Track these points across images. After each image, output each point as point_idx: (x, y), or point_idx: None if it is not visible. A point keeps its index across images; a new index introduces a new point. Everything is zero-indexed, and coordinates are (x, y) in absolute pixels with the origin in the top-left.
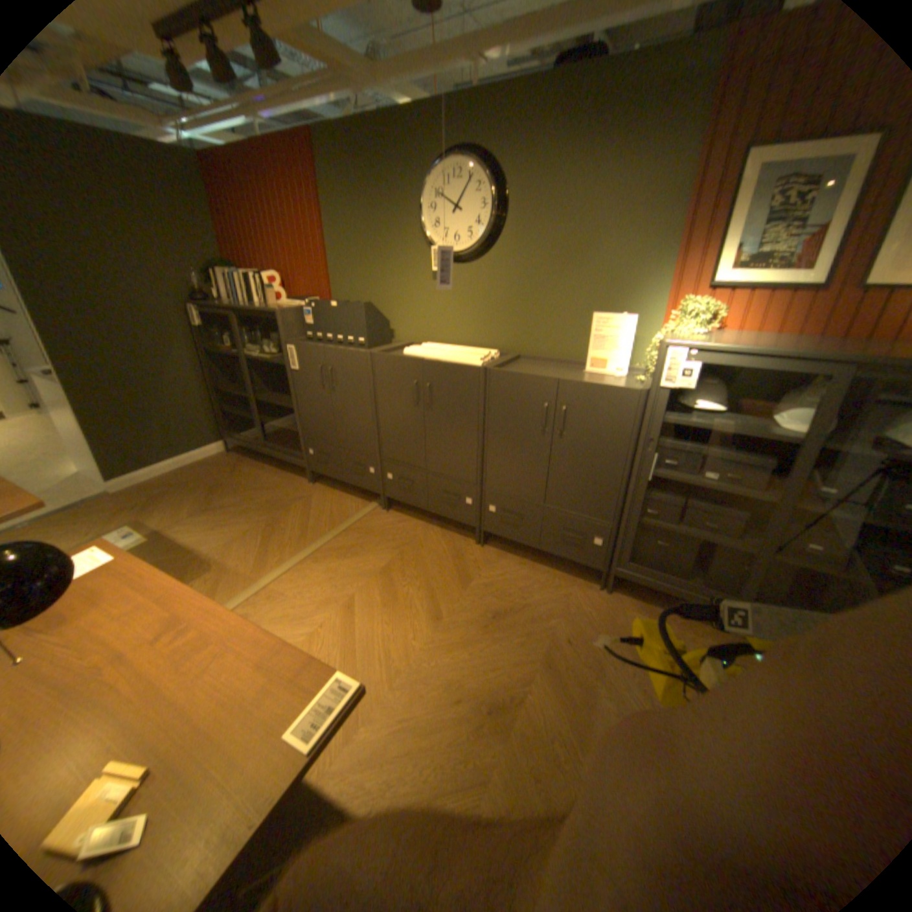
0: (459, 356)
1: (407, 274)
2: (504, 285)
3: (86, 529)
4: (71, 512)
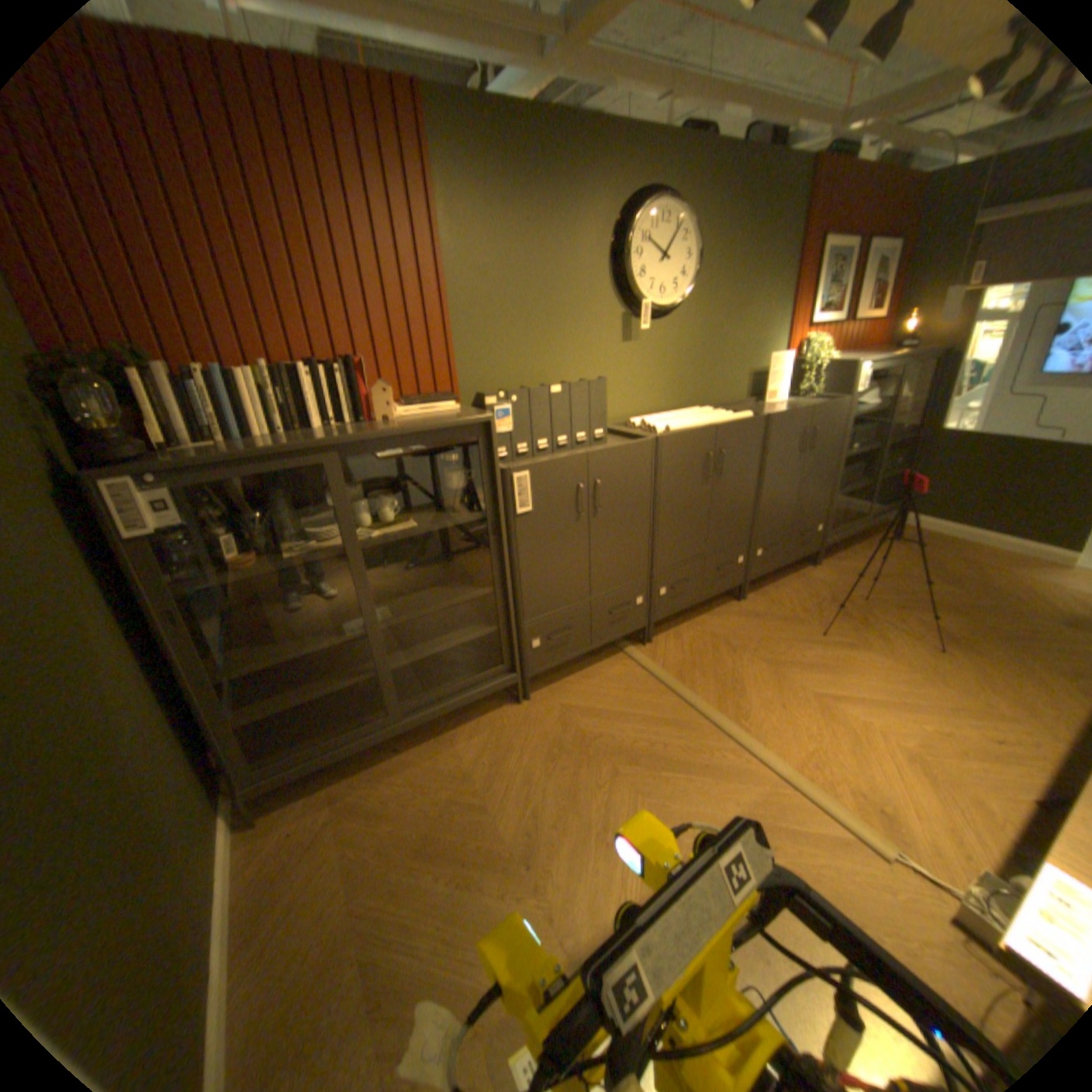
0: (714, 417)
1: (589, 339)
2: (691, 341)
3: None
4: None
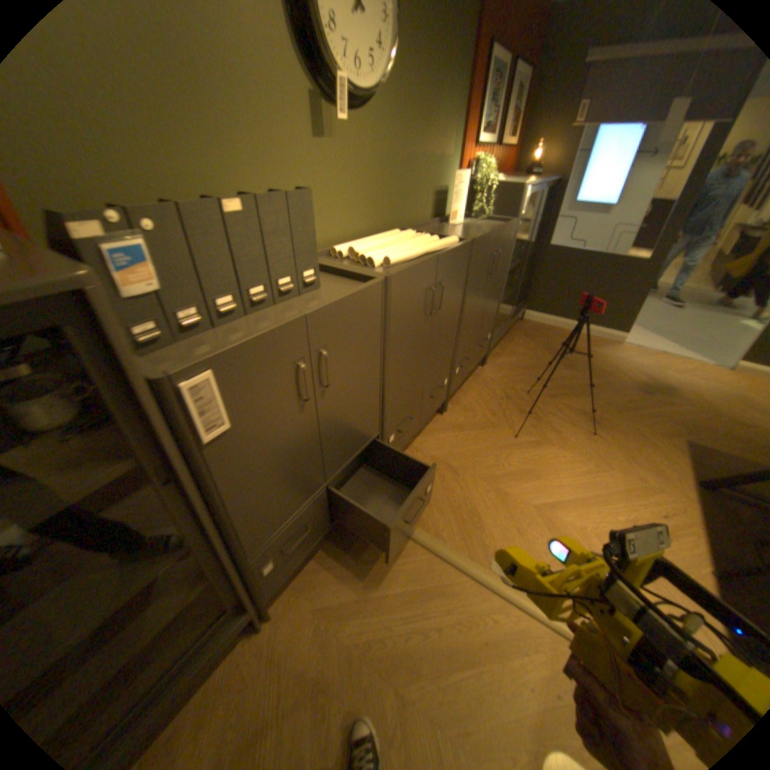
0: (424, 242)
1: (267, 122)
2: (387, 146)
3: None
4: None
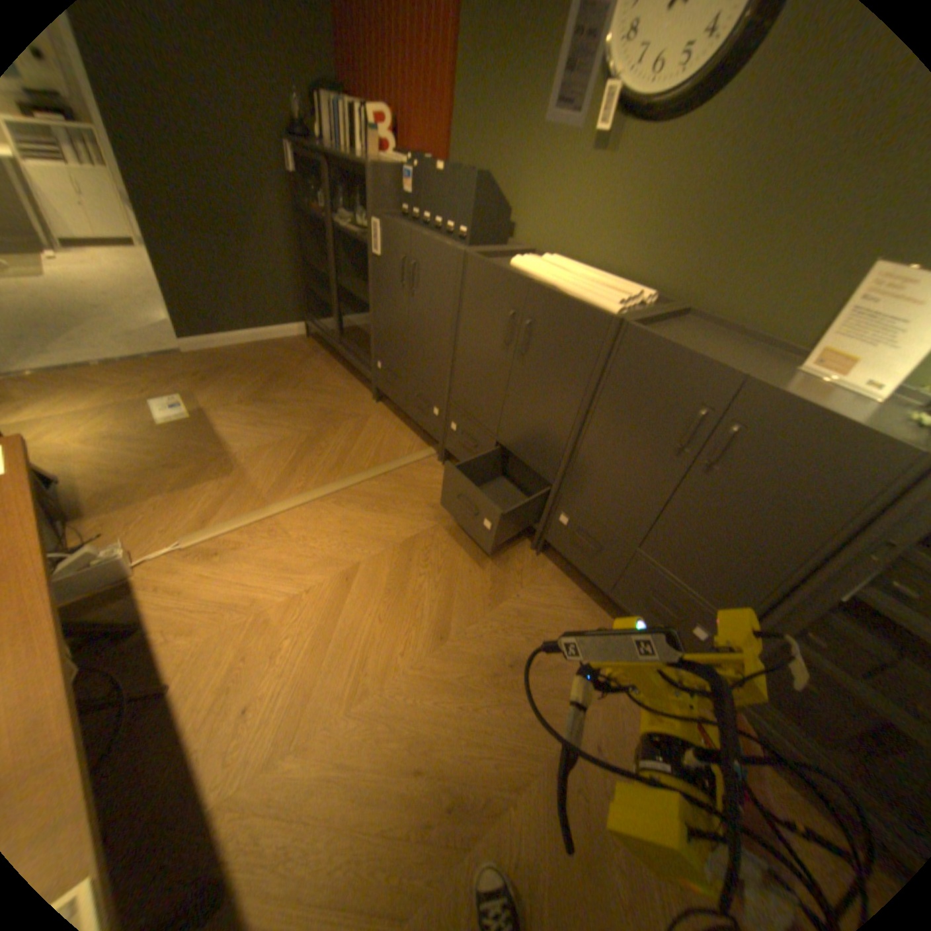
0: (589, 287)
1: (557, 132)
2: (712, 175)
3: (143, 386)
4: (139, 362)
